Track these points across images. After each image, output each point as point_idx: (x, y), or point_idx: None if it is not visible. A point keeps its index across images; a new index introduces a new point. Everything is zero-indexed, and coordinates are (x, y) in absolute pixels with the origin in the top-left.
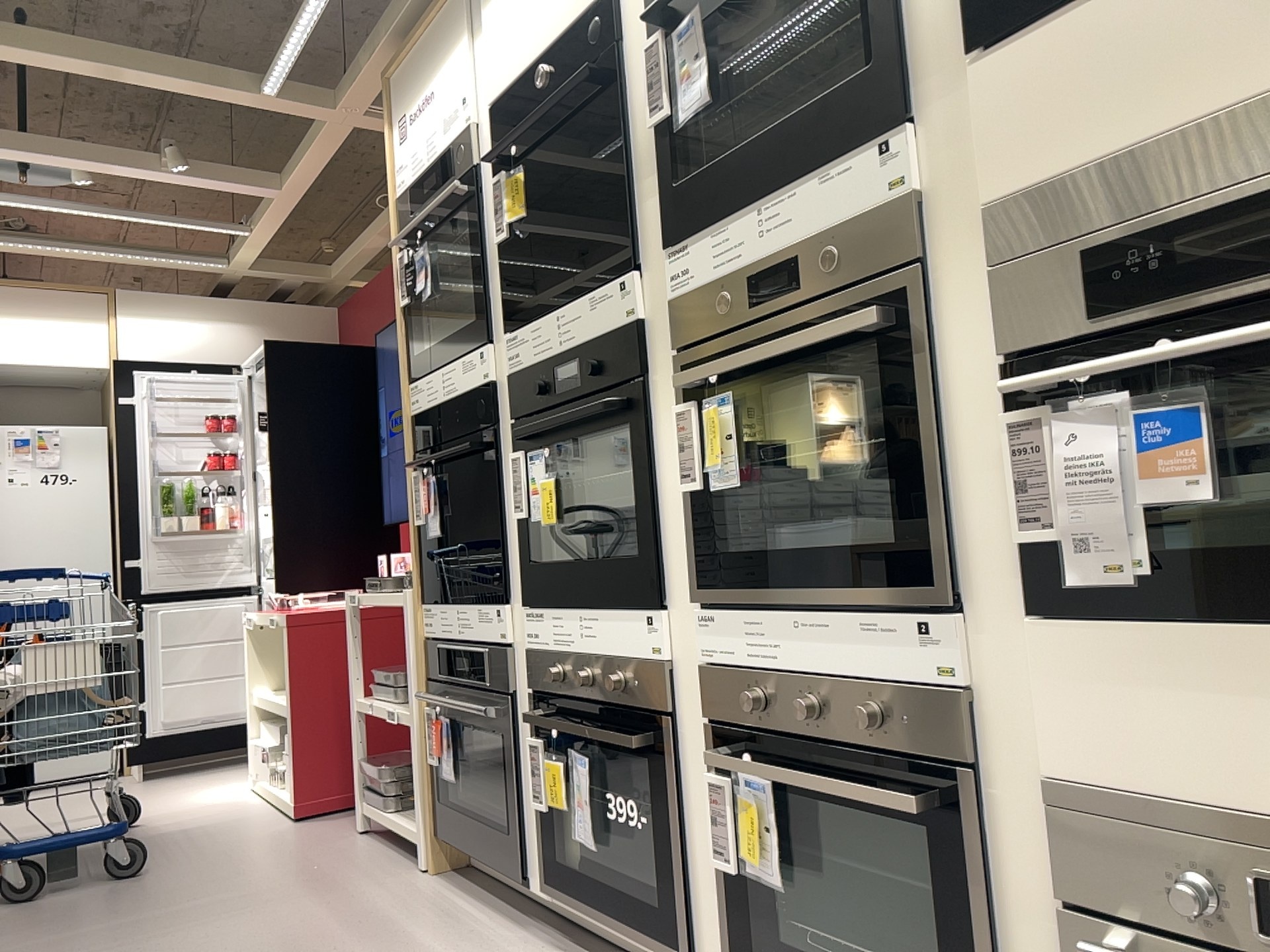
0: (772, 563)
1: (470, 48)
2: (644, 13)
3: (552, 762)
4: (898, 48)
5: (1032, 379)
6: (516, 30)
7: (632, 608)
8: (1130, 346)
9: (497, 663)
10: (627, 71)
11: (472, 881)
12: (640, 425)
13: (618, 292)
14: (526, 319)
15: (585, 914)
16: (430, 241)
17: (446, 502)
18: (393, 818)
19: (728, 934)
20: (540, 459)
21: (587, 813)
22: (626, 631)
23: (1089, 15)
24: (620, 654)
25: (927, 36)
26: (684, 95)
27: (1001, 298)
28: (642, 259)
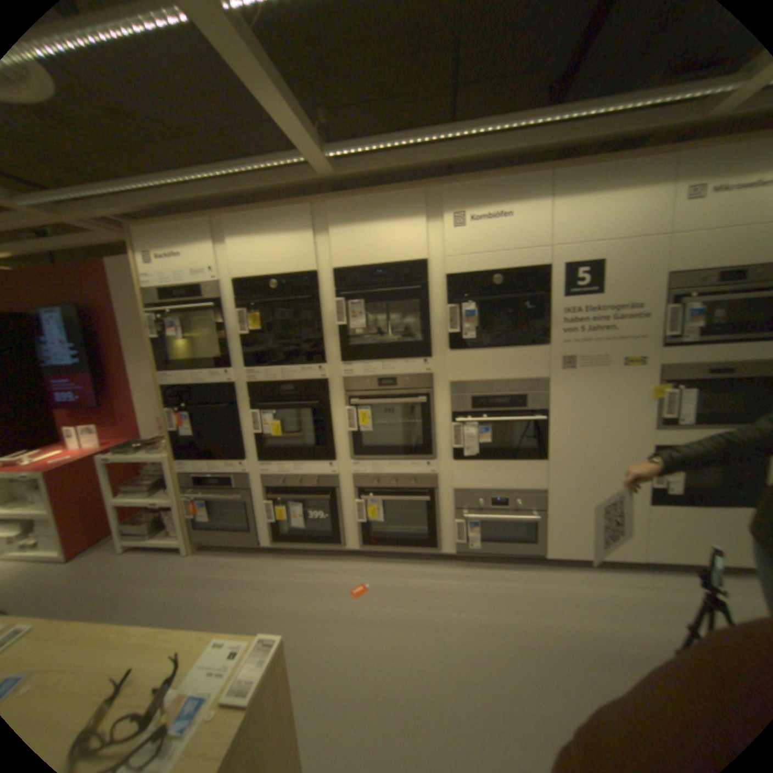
0: (372, 447)
1: (215, 248)
2: (343, 294)
3: (280, 508)
4: (430, 340)
5: (463, 421)
6: (255, 259)
7: (323, 461)
8: (476, 415)
9: (242, 481)
10: (323, 301)
11: (214, 553)
12: (322, 409)
13: (319, 371)
14: (260, 367)
15: (291, 547)
16: (170, 313)
17: (193, 423)
18: (138, 544)
19: (359, 537)
20: (272, 415)
21: (300, 520)
22: (320, 468)
23: (477, 354)
24: (317, 474)
25: (438, 340)
26: (354, 322)
27: (453, 402)
28: (329, 362)
